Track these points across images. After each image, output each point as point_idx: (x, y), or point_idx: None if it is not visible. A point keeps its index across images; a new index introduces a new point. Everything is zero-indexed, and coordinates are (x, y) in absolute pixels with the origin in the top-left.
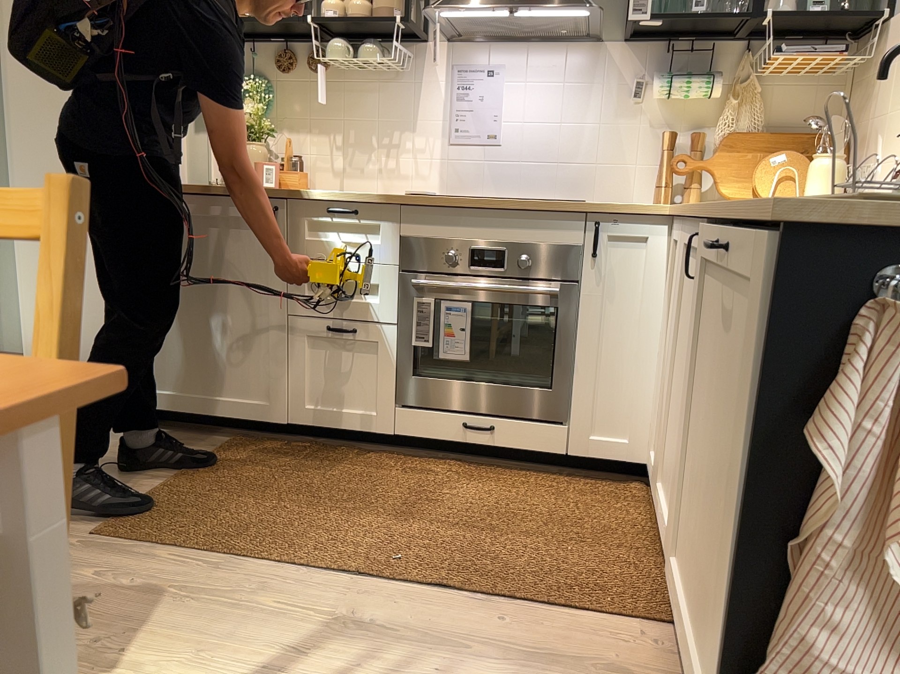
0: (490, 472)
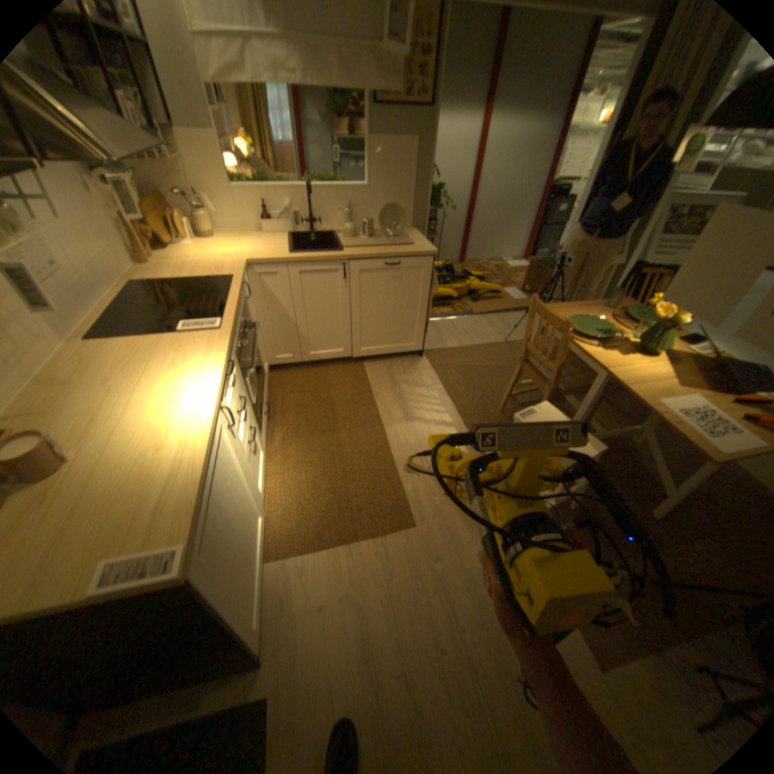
0: (269, 420)
